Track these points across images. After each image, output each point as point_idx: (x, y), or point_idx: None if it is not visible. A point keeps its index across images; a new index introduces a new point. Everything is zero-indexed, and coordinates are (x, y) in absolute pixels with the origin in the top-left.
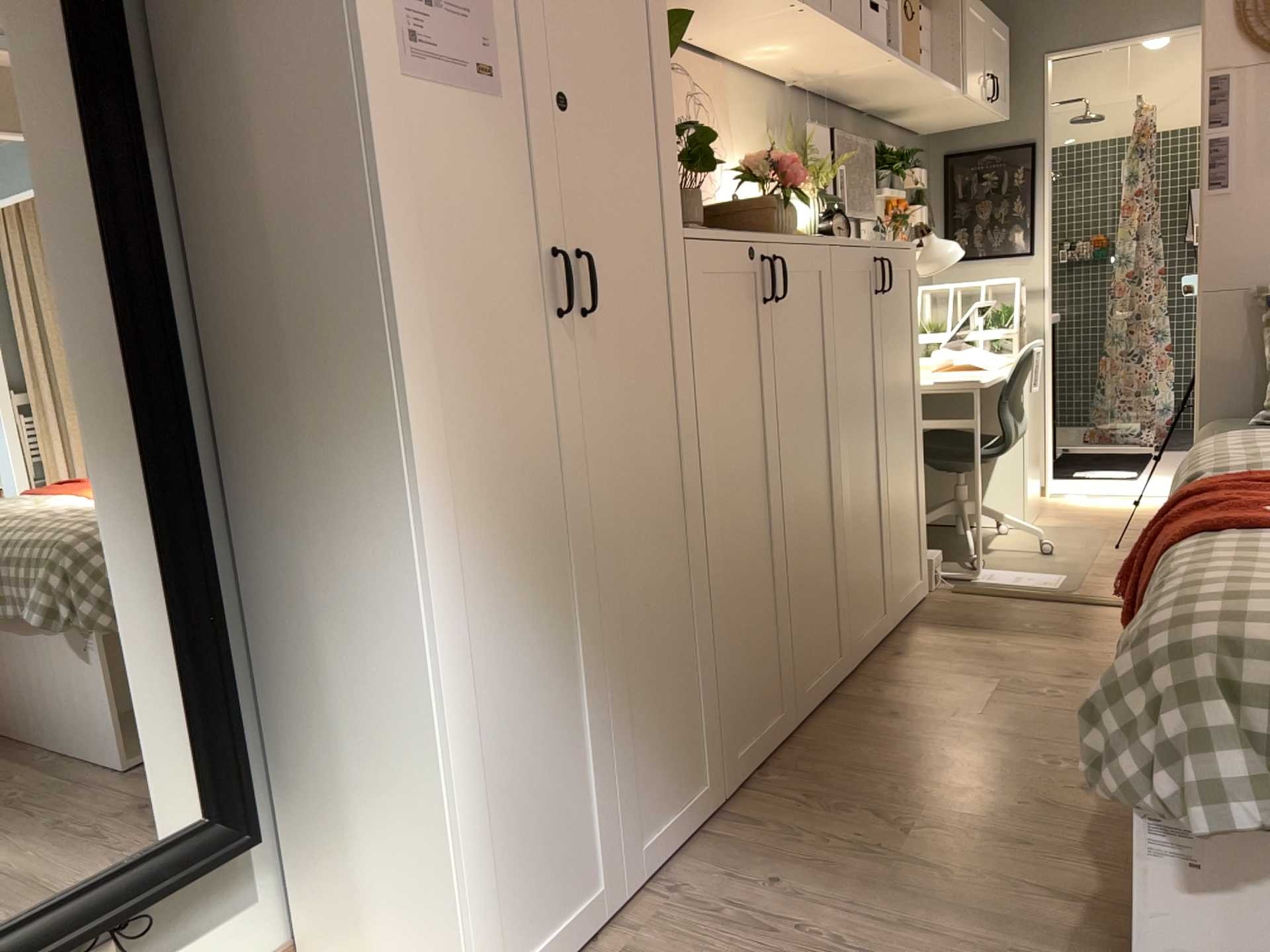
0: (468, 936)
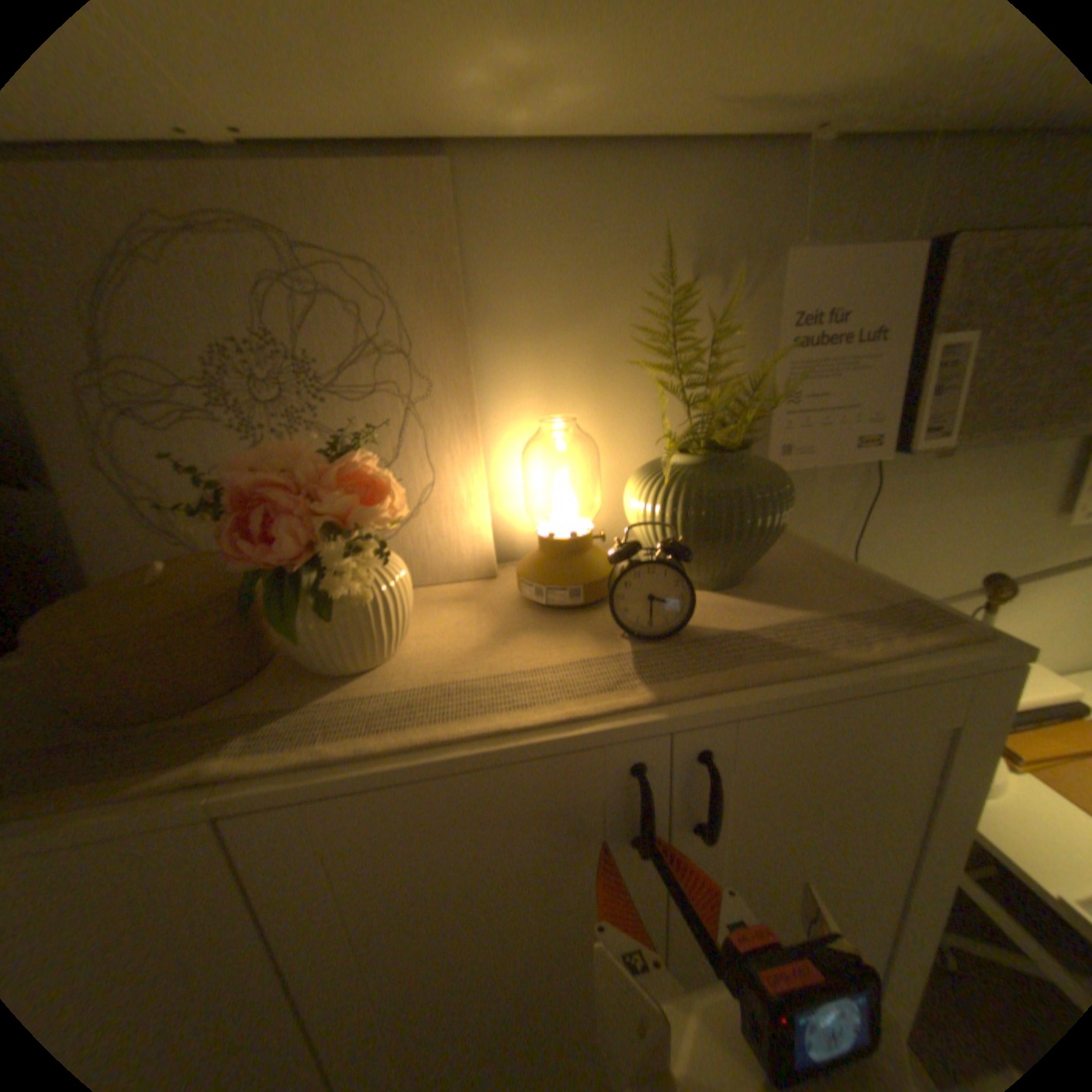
0: None
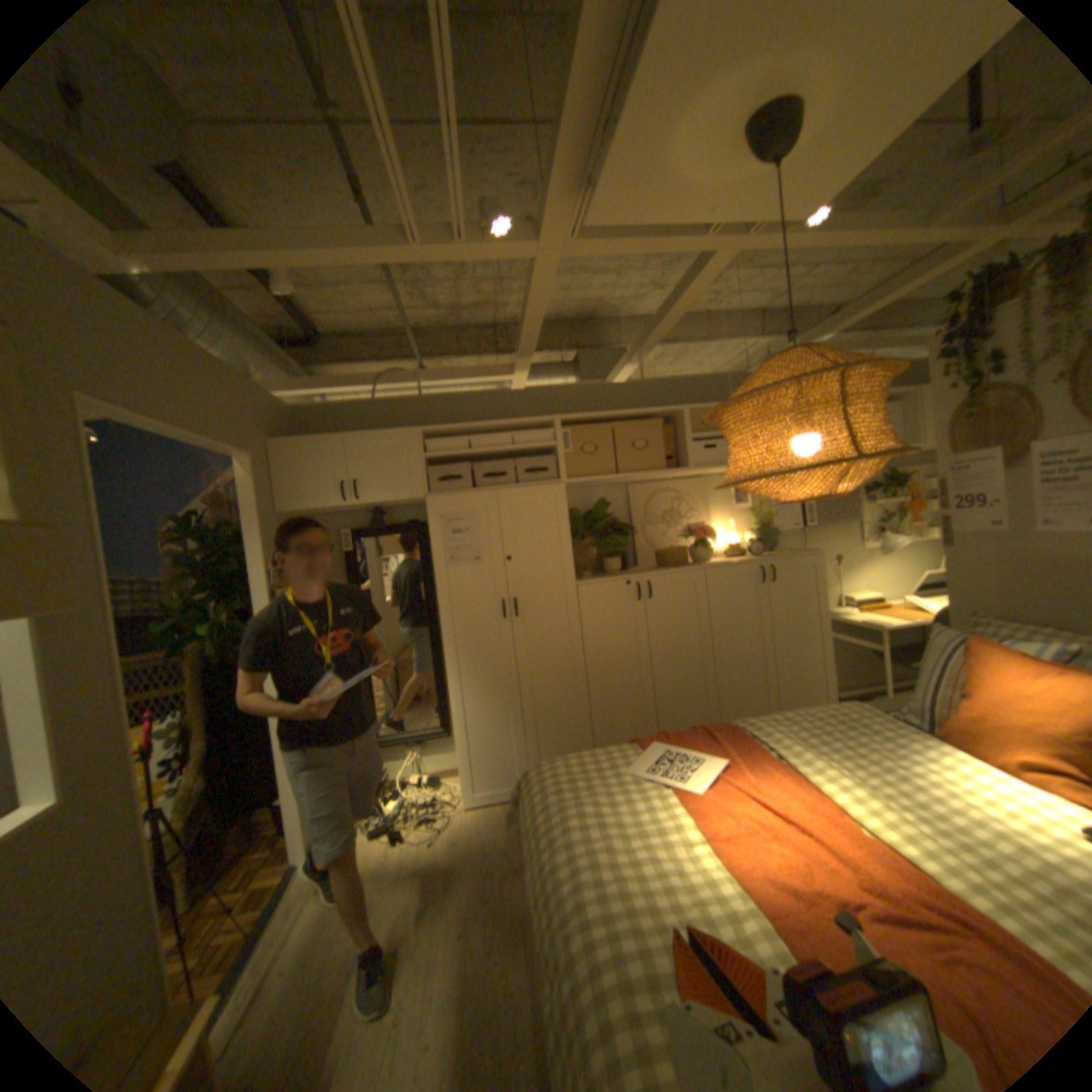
0: (463, 778)
